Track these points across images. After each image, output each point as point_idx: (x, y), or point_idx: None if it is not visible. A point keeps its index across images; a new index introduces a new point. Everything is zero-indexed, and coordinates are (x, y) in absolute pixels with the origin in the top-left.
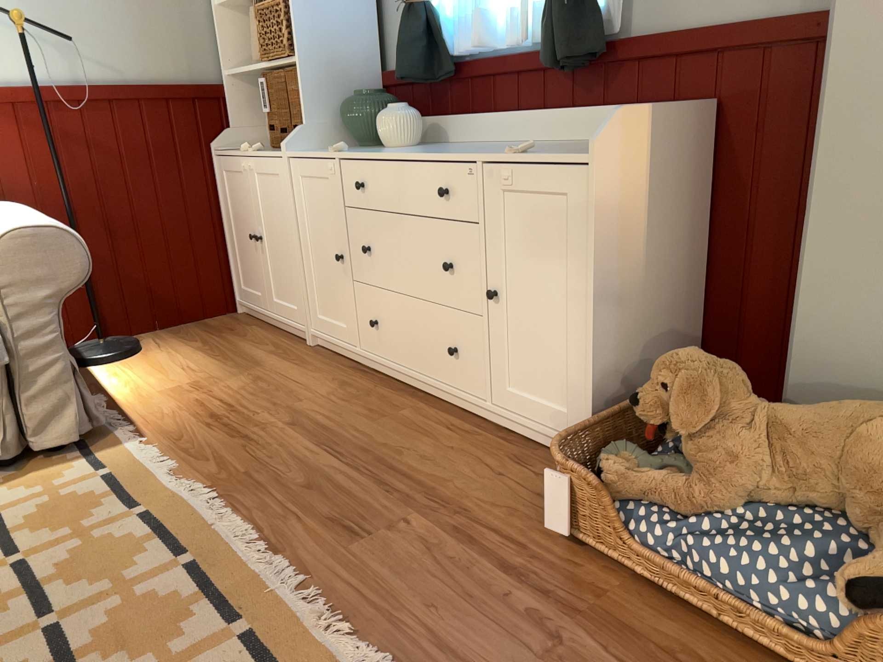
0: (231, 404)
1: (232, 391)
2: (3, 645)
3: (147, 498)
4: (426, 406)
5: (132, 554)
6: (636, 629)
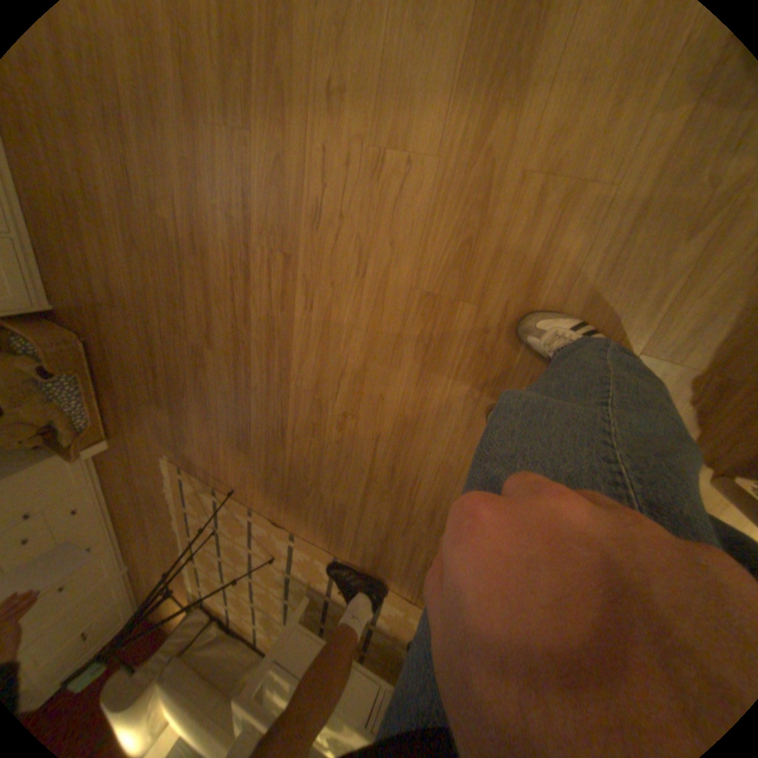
0: (155, 573)
1: (152, 578)
2: (222, 563)
3: (185, 567)
4: (105, 505)
5: (193, 554)
6: (107, 413)
